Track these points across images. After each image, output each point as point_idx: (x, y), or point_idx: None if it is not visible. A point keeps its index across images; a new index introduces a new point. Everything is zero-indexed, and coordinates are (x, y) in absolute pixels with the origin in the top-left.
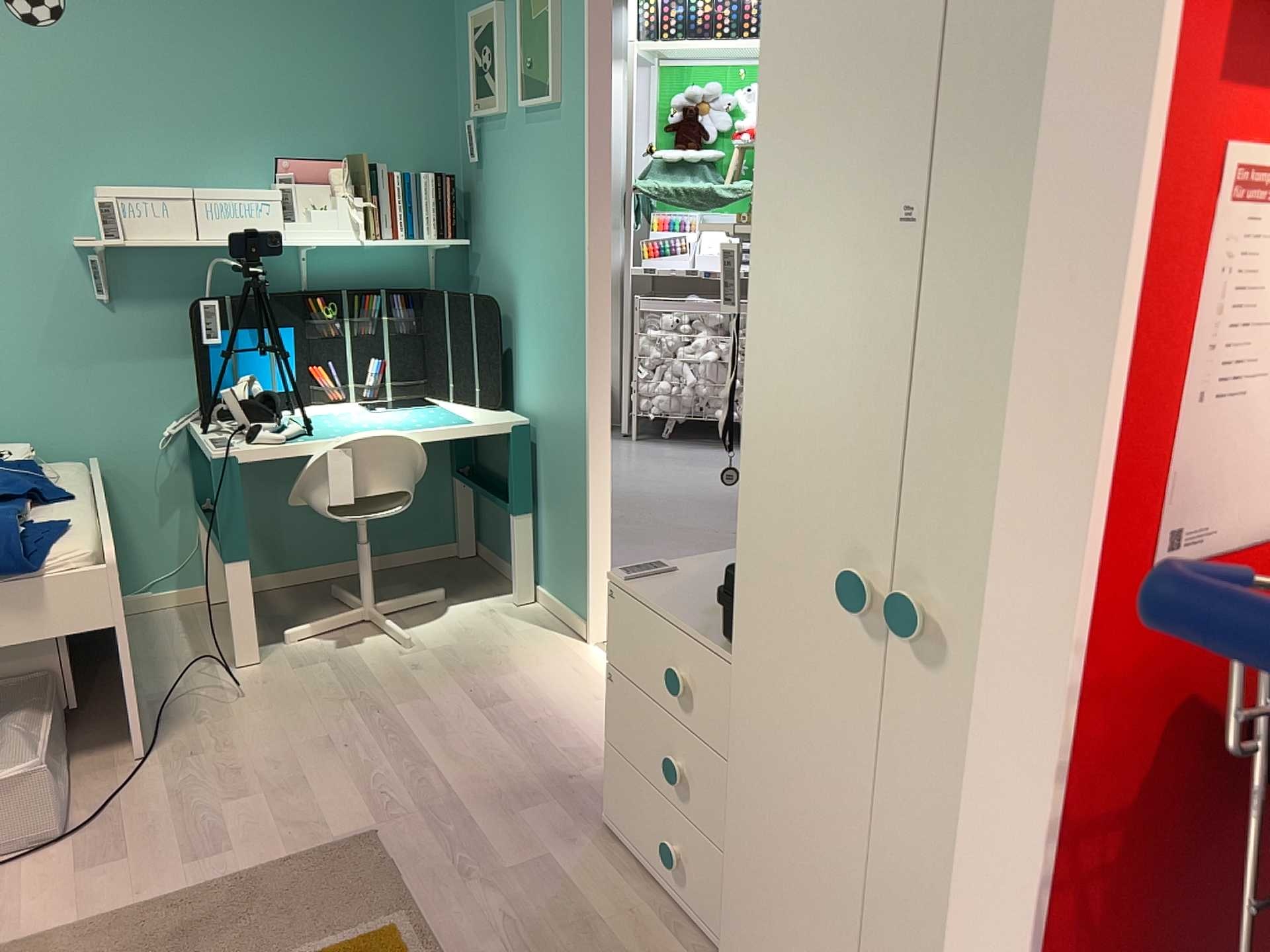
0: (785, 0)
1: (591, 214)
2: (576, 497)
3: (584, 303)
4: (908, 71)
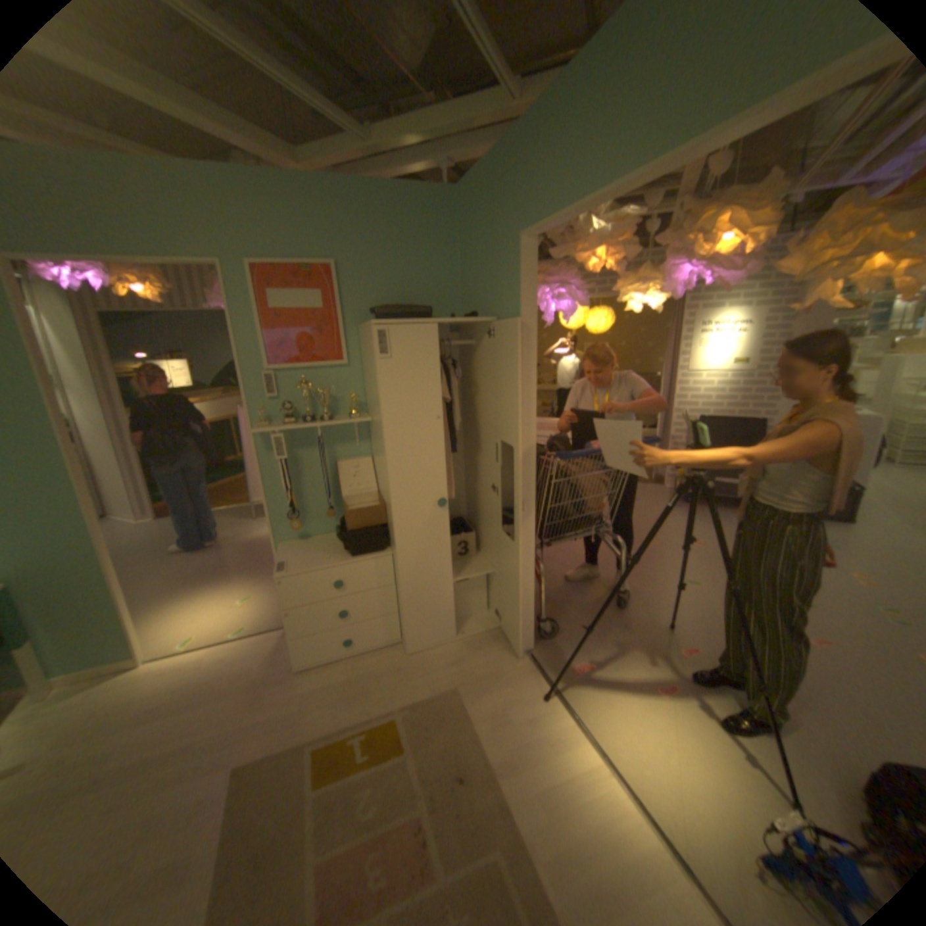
0: (388, 372)
1: (65, 440)
2: (94, 600)
3: (72, 492)
4: (433, 390)
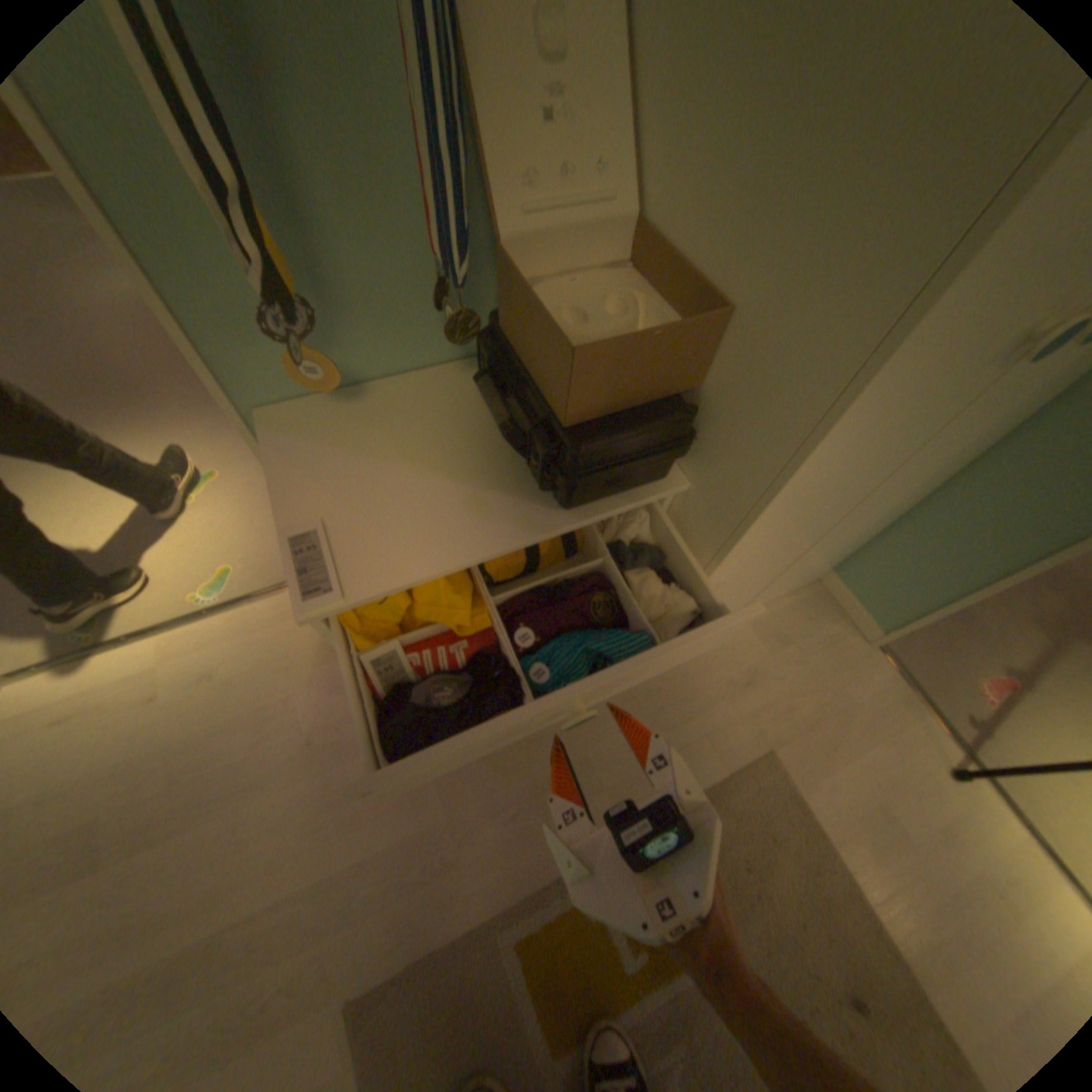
0: None
1: None
2: None
3: None
4: None
